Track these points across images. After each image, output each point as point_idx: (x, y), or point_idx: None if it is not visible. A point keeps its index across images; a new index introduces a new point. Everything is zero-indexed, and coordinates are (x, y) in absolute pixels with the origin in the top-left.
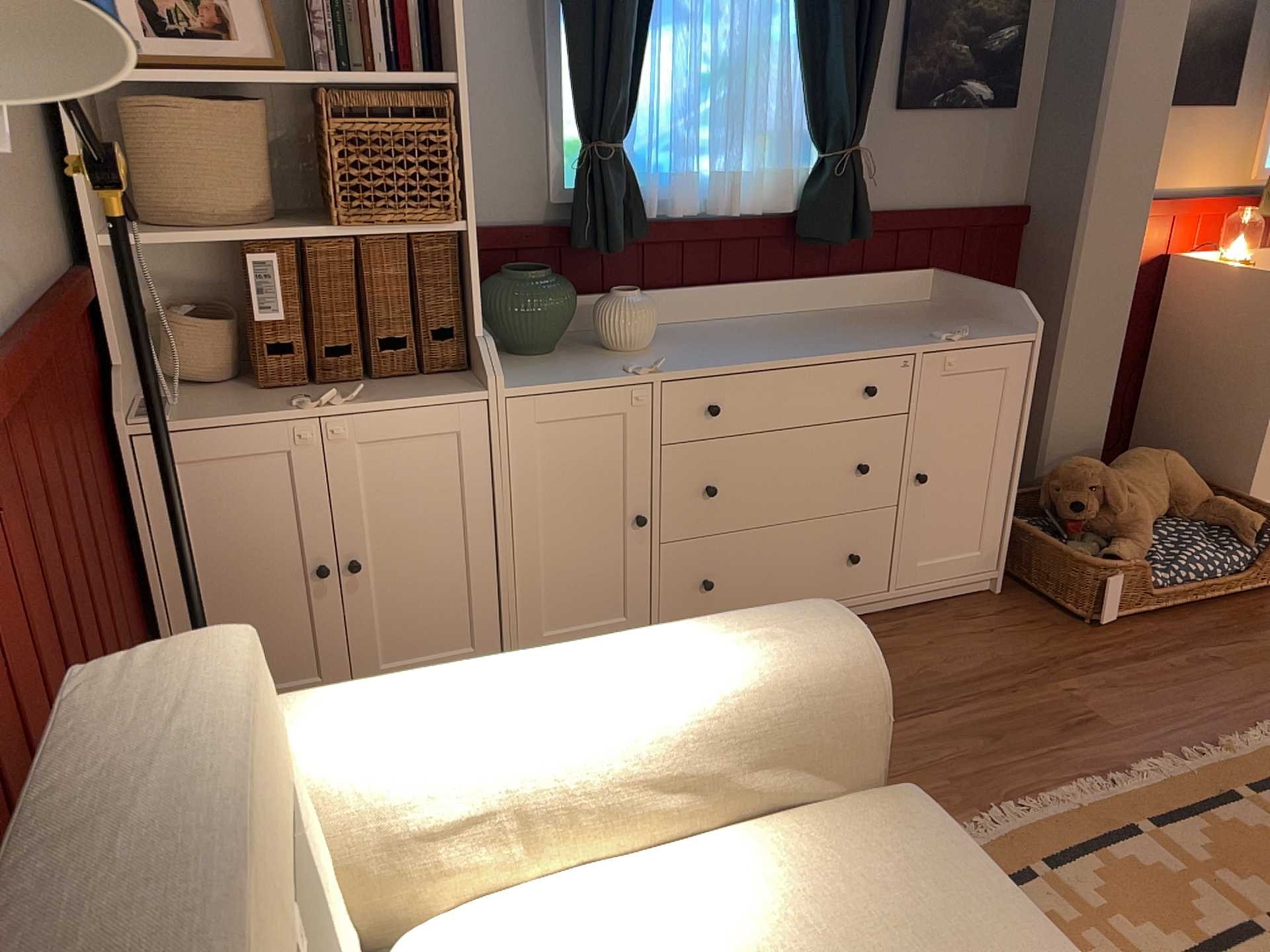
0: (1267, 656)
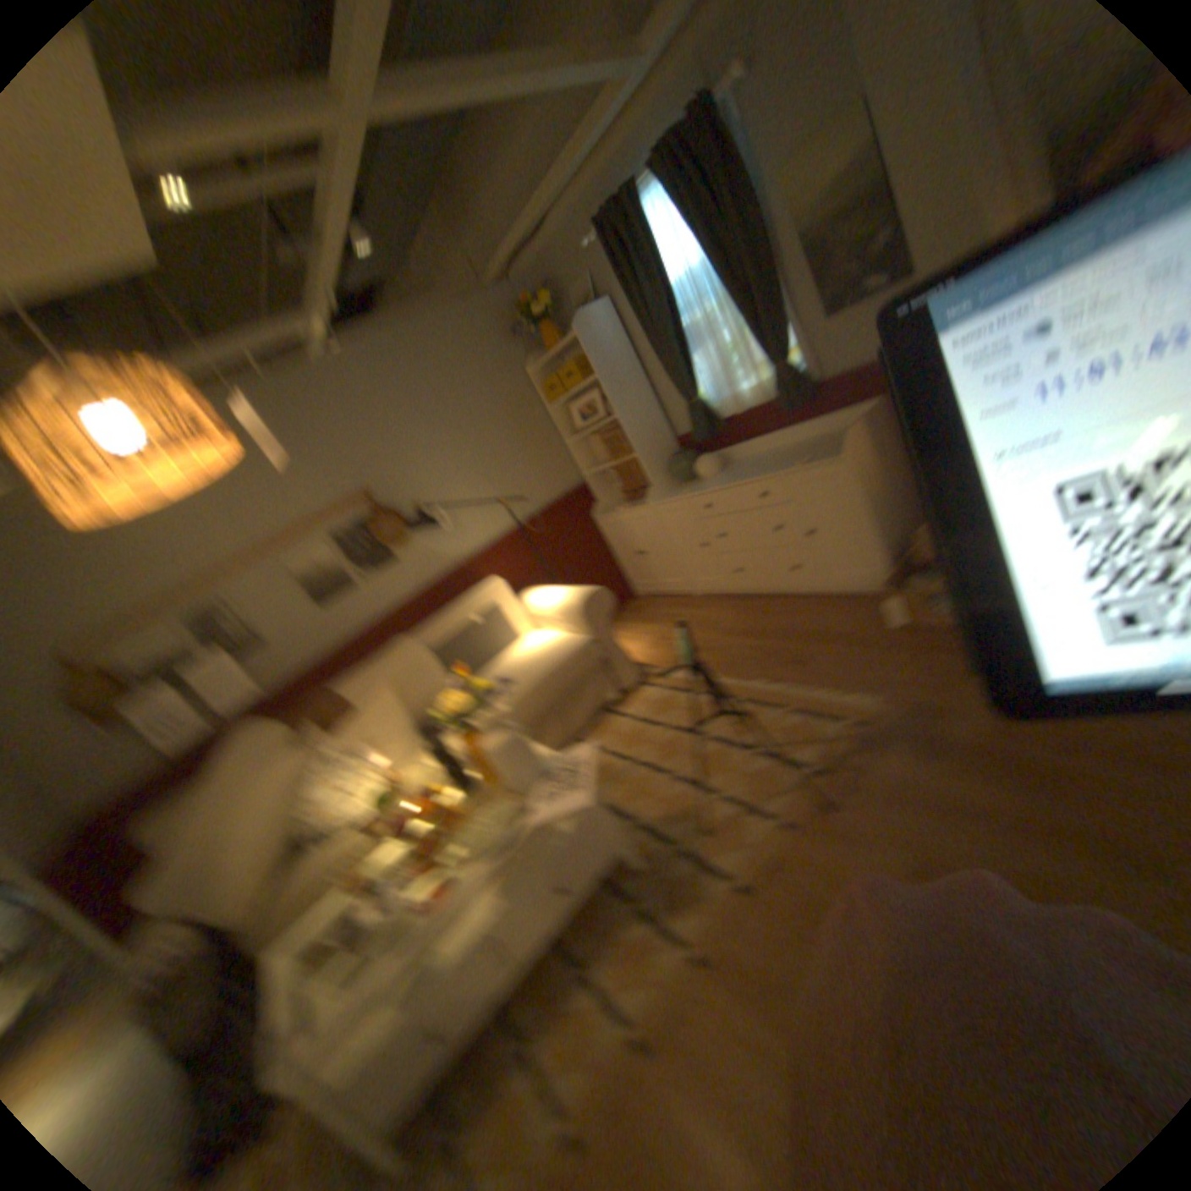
0: (956, 672)
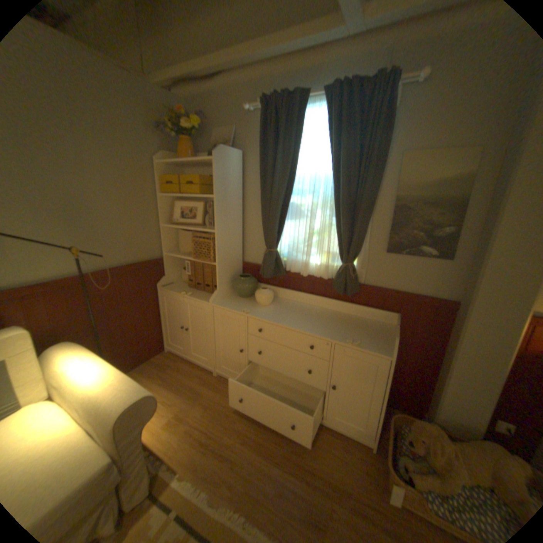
0: None
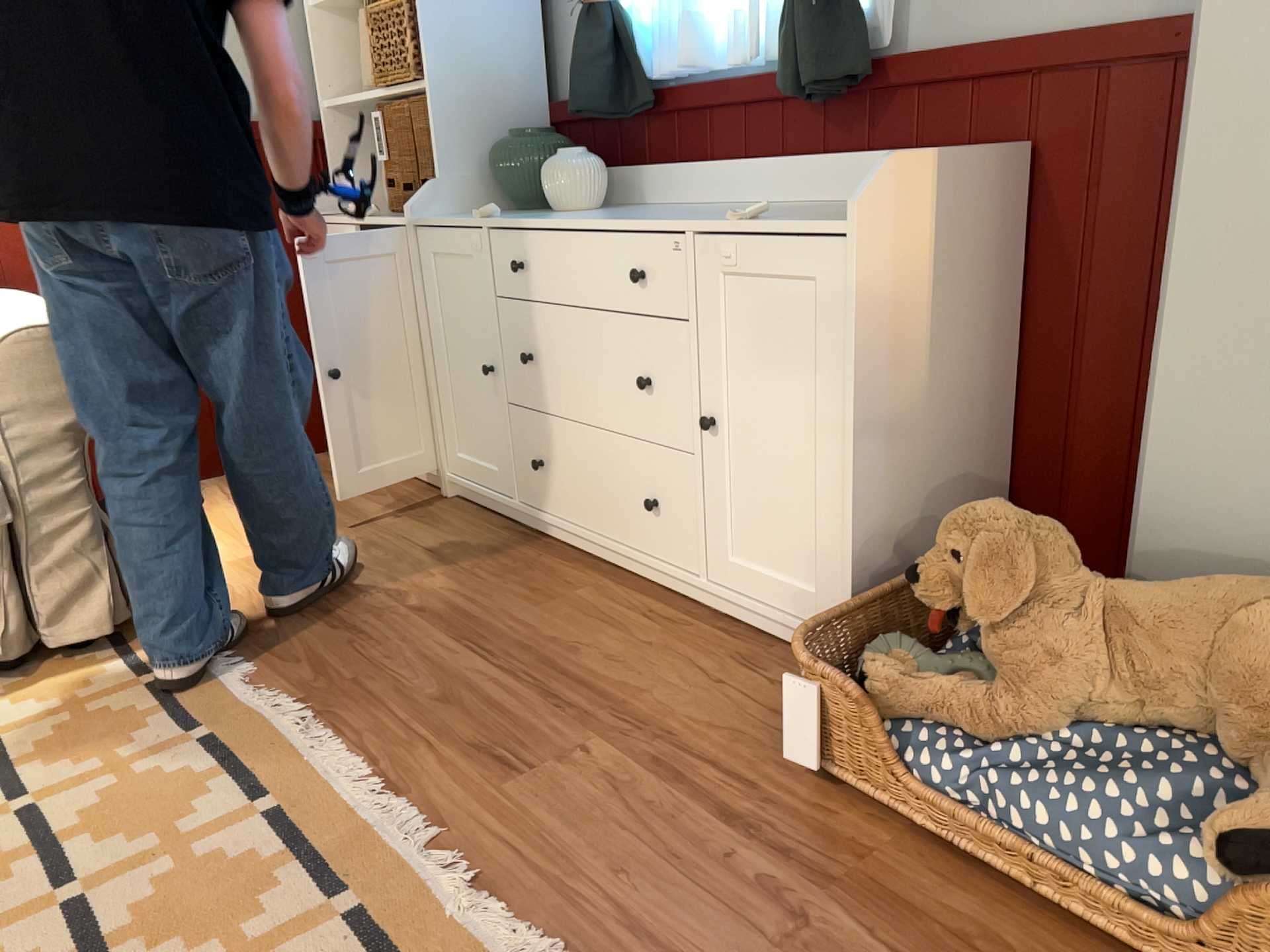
0: None
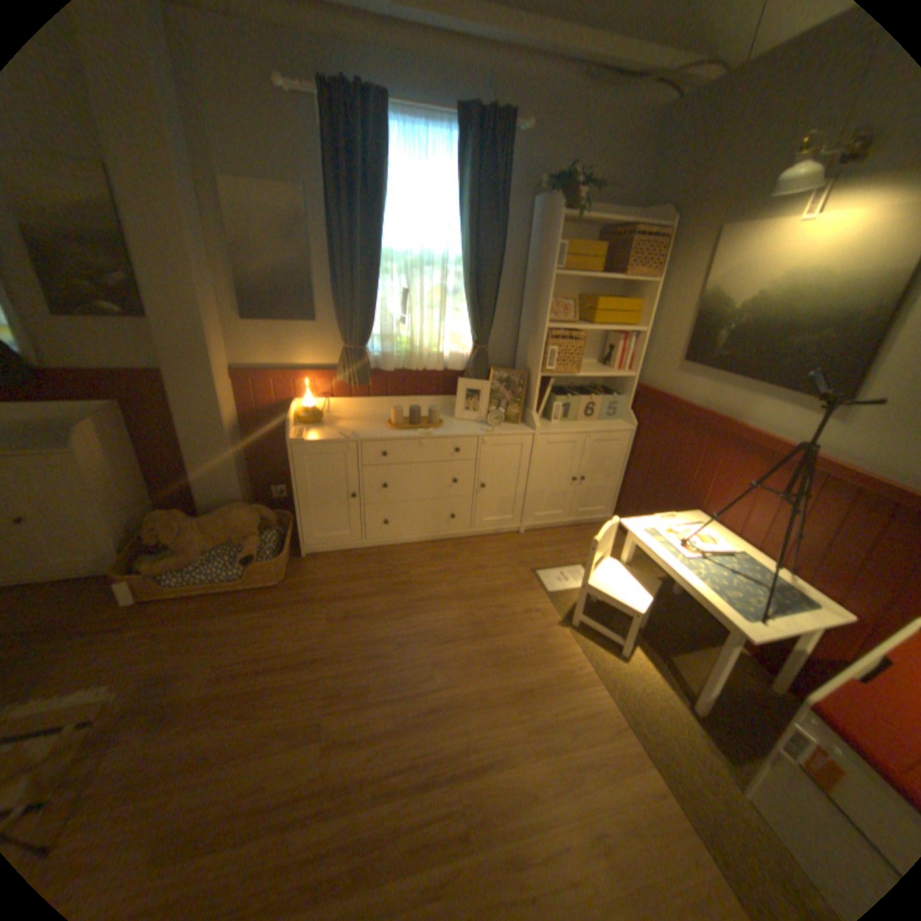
0: (183, 637)
